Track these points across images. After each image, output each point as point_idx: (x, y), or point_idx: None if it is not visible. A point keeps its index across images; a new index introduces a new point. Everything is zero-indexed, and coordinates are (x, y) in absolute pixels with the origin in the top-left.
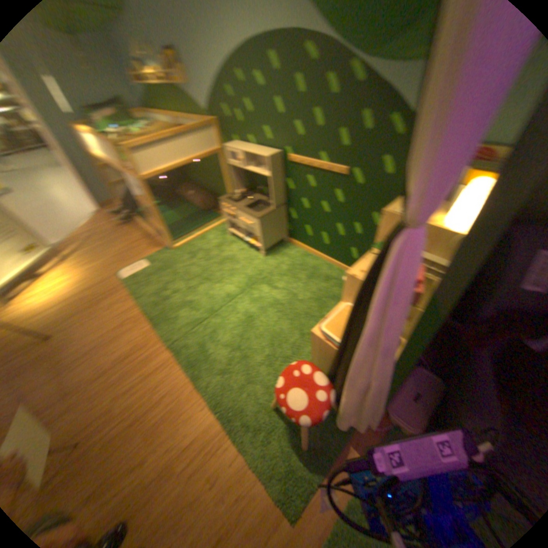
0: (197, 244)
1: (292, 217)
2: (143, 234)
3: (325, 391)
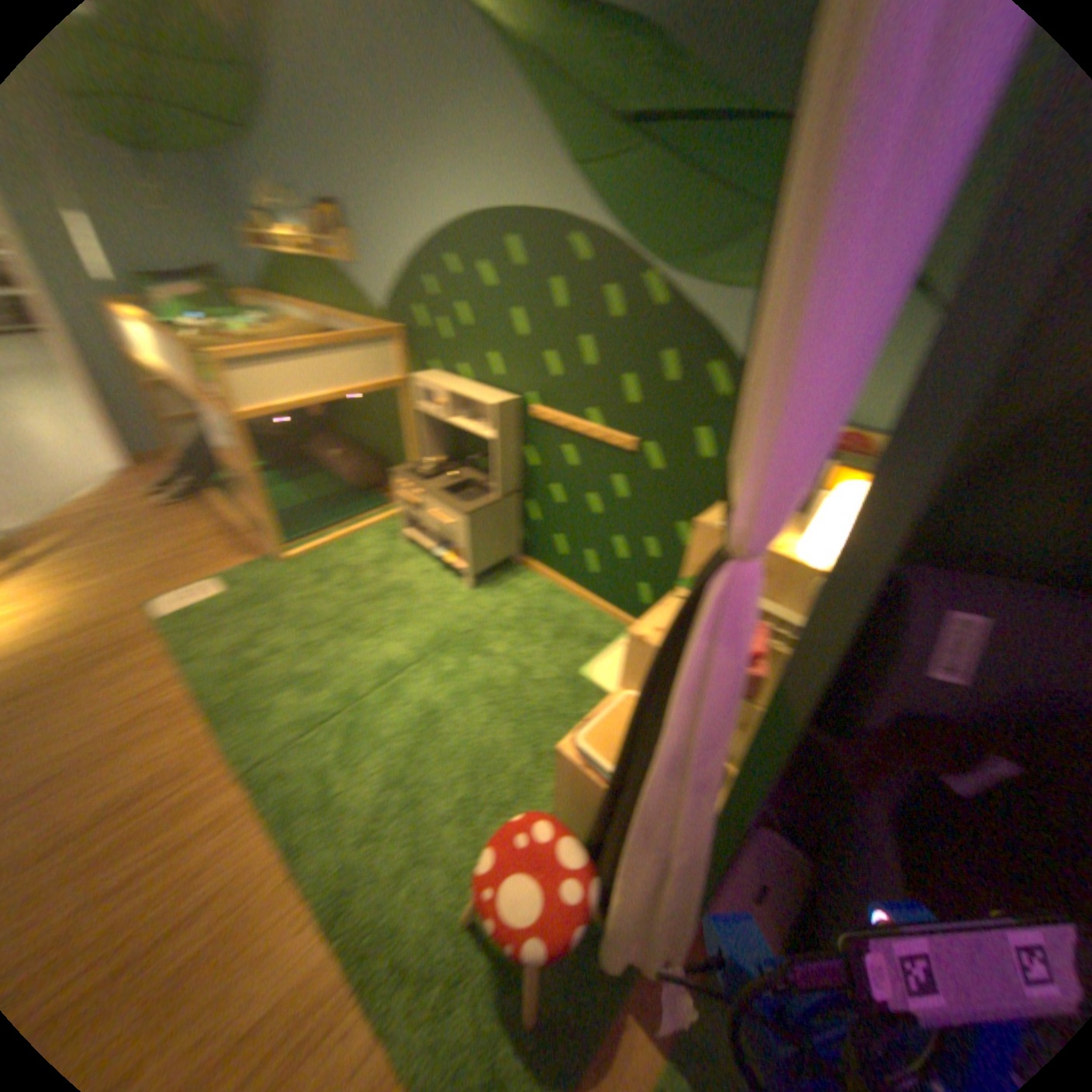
0: (336, 554)
1: (531, 517)
2: (220, 526)
3: (580, 880)
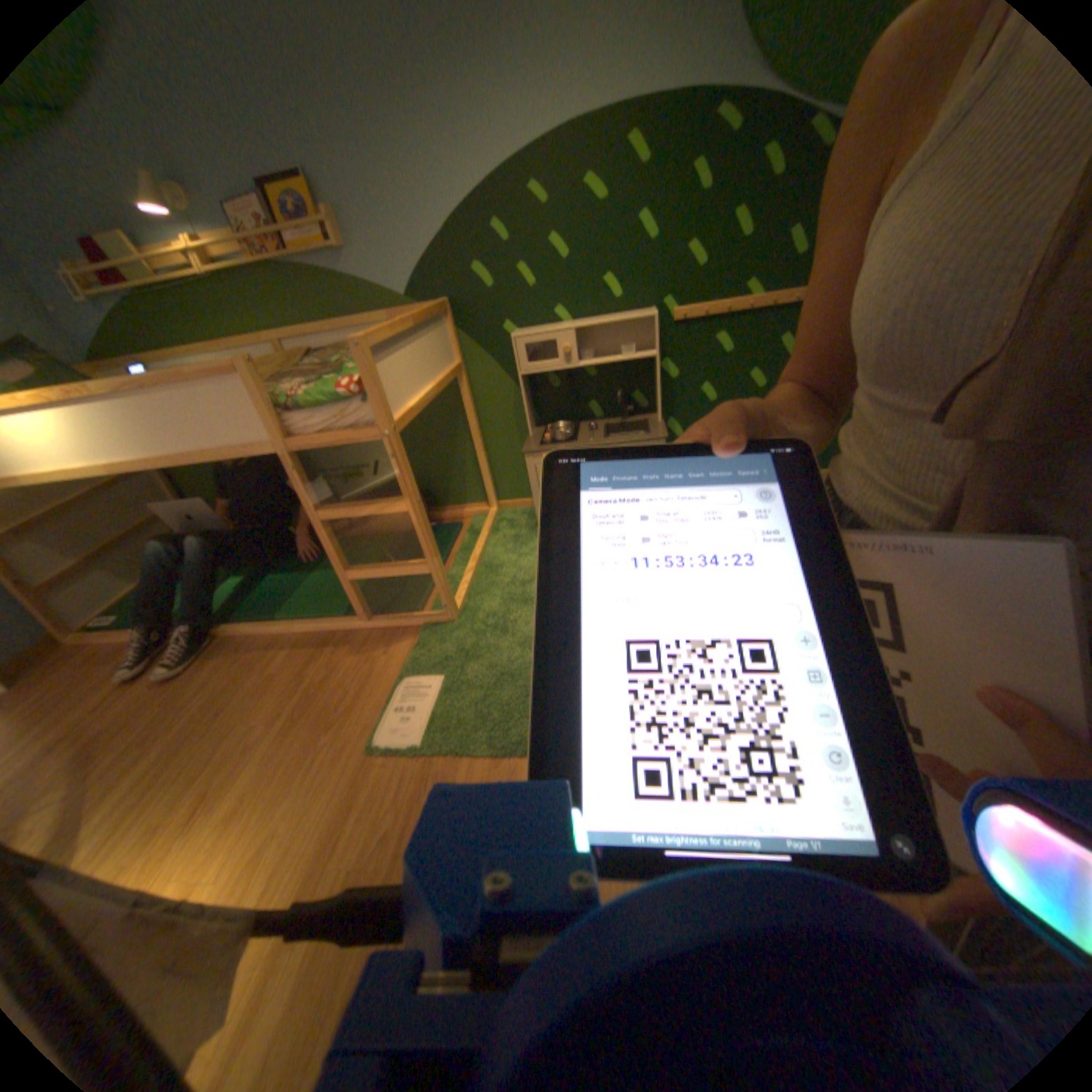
0: (494, 576)
1: (674, 429)
2: (300, 640)
3: None
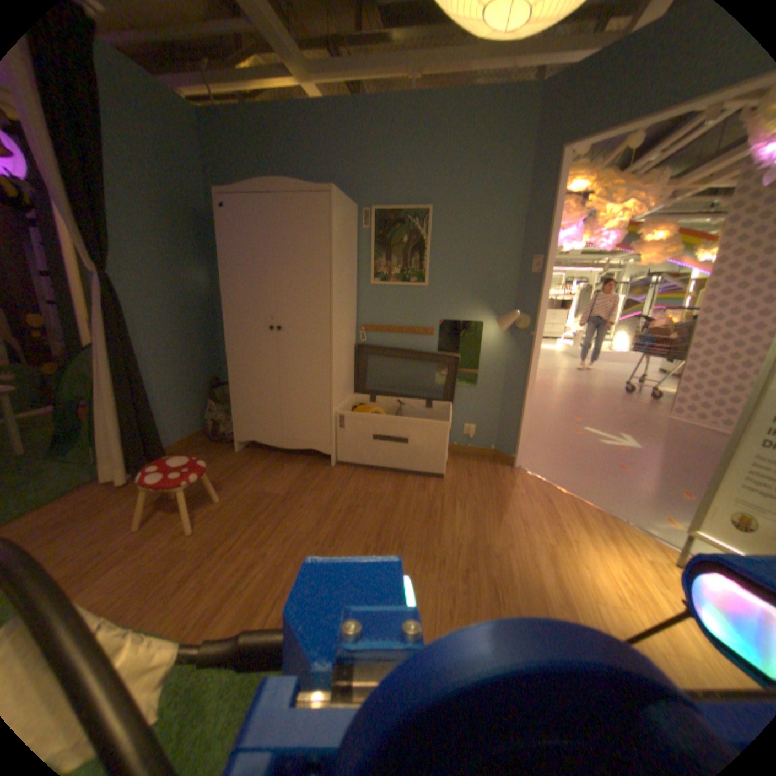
0: None
1: None
2: None
3: None
